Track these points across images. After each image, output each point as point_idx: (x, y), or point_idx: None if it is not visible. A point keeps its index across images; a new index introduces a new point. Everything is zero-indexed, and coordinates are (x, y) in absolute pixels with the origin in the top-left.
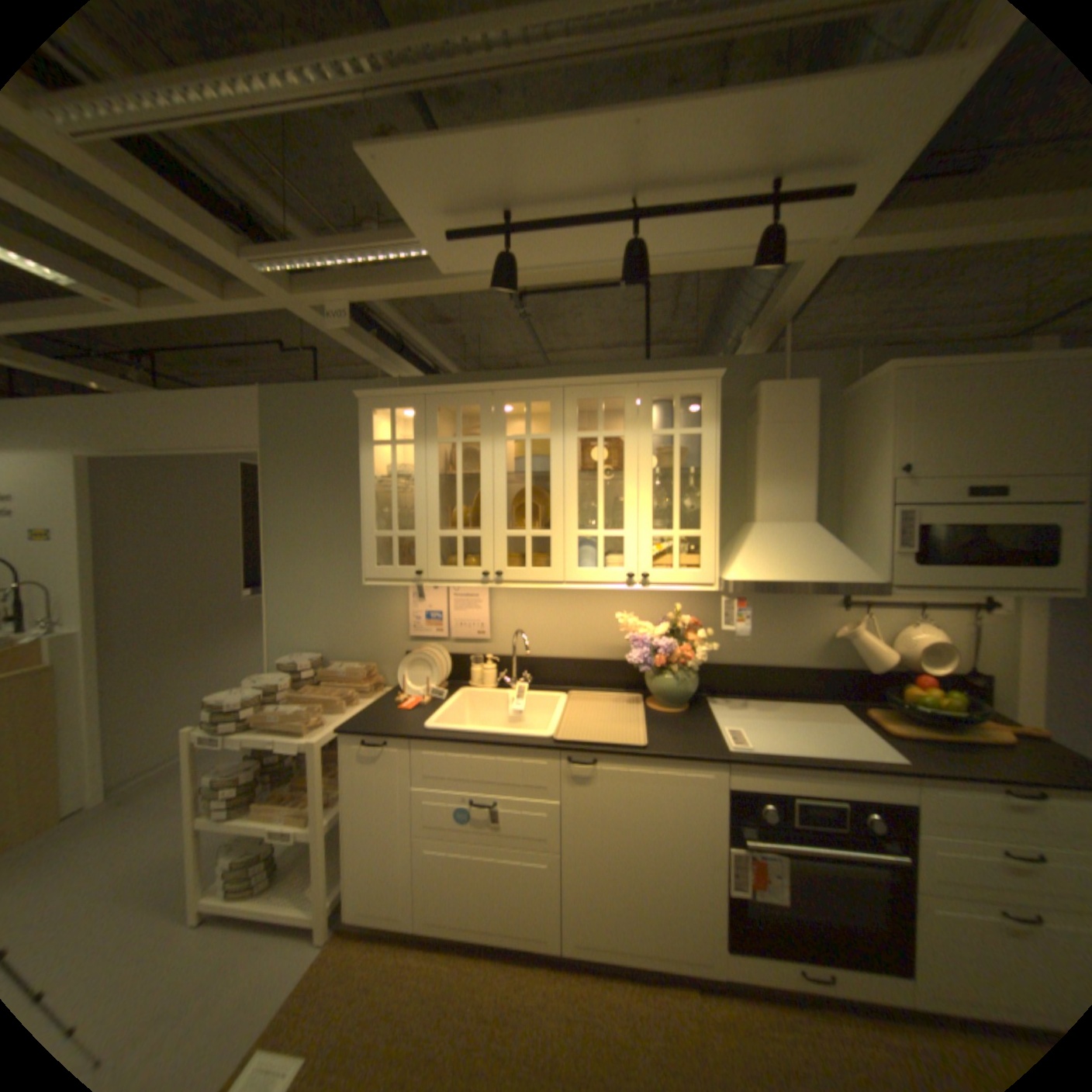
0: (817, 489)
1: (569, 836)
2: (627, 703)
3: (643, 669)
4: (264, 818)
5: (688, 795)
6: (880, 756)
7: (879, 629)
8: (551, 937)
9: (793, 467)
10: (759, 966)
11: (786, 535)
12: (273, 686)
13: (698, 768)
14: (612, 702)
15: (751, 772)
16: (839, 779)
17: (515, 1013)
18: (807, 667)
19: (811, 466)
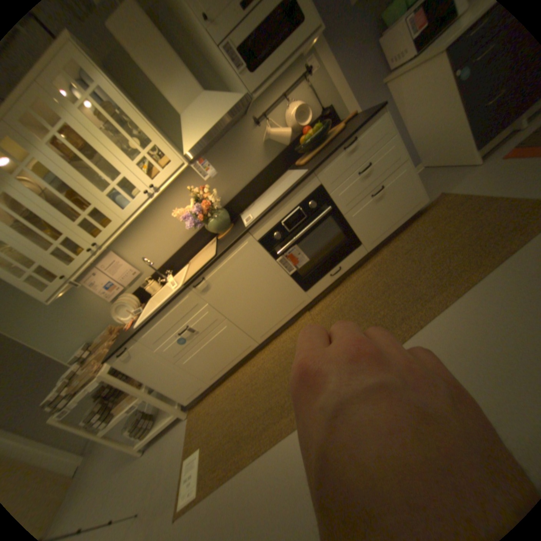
0: (189, 70)
1: (223, 309)
2: (212, 244)
3: (203, 225)
4: (120, 408)
5: (246, 256)
6: (299, 176)
7: (276, 122)
8: (251, 341)
9: (167, 67)
10: (317, 285)
11: (195, 108)
12: (74, 370)
13: (240, 243)
14: (207, 249)
15: (258, 226)
16: (288, 198)
17: (257, 371)
18: (266, 165)
19: (175, 58)
